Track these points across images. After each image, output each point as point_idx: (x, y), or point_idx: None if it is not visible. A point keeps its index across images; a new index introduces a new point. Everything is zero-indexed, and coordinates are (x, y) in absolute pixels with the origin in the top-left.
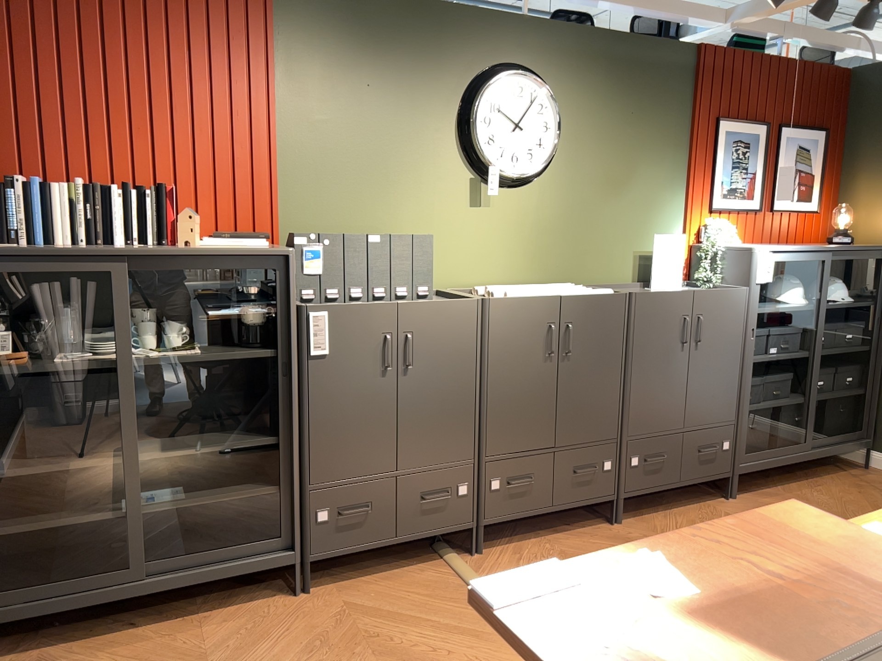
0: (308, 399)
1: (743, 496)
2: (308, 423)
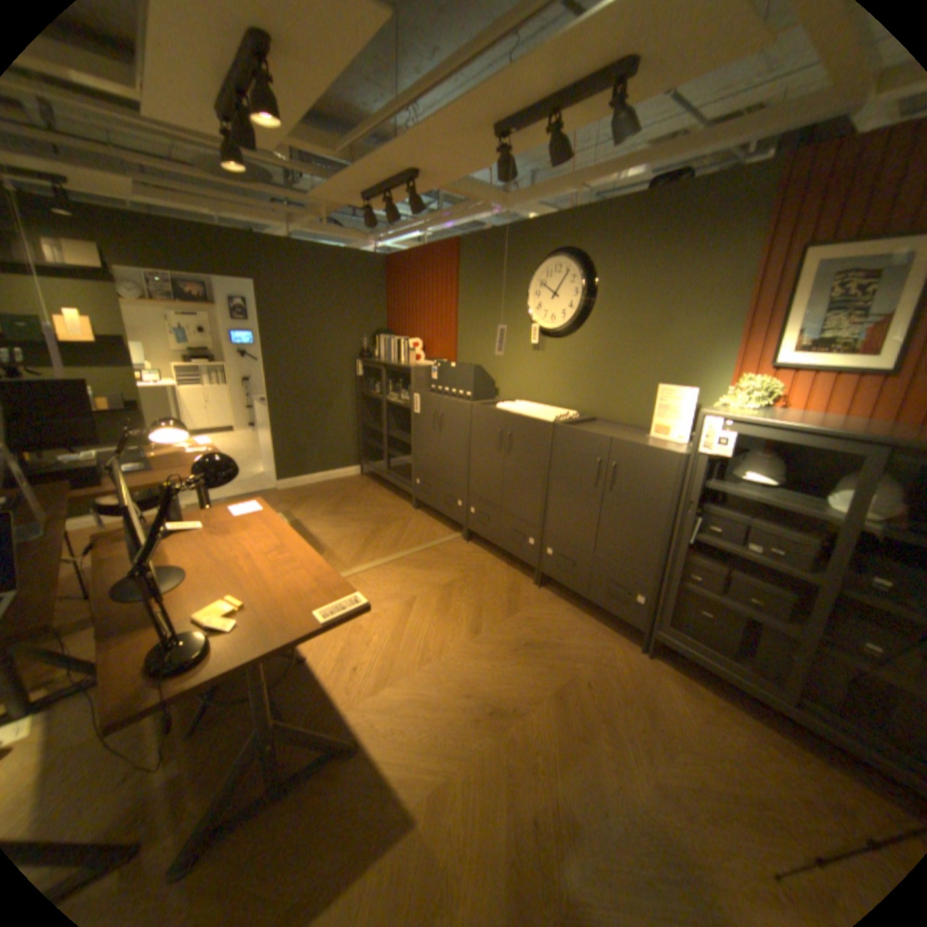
0: (416, 430)
1: (663, 666)
2: (416, 441)
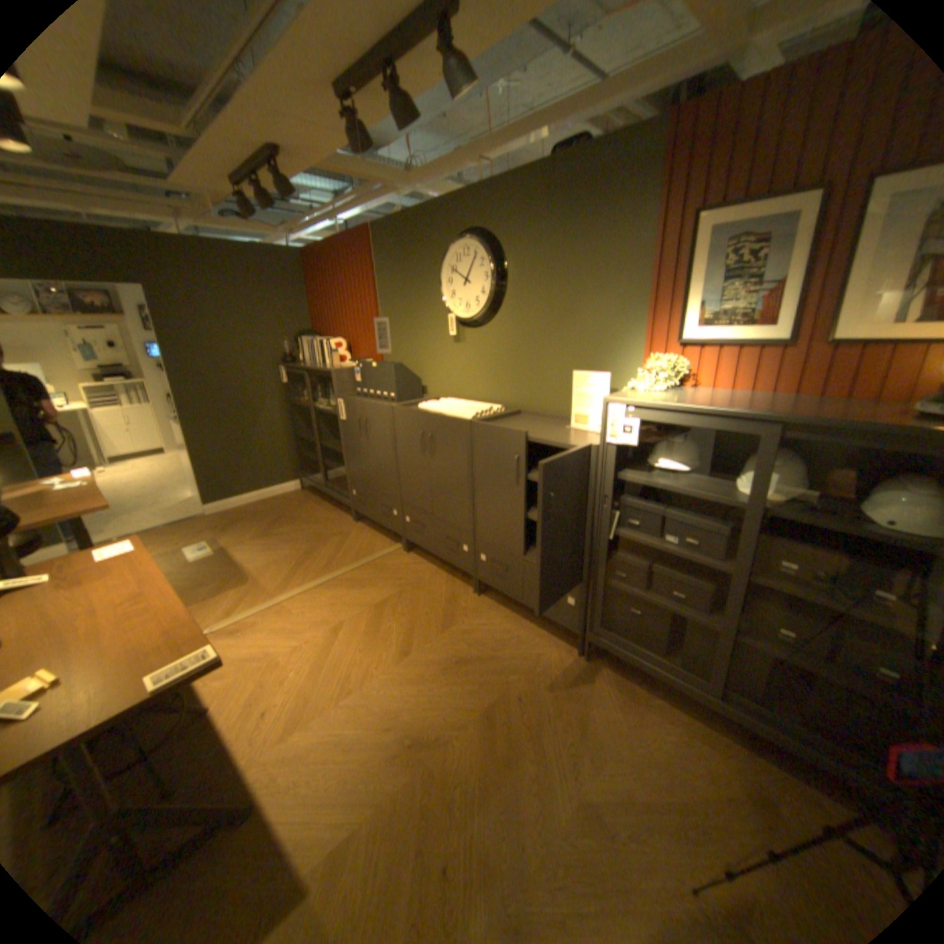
0: (344, 438)
1: (598, 668)
2: (346, 449)
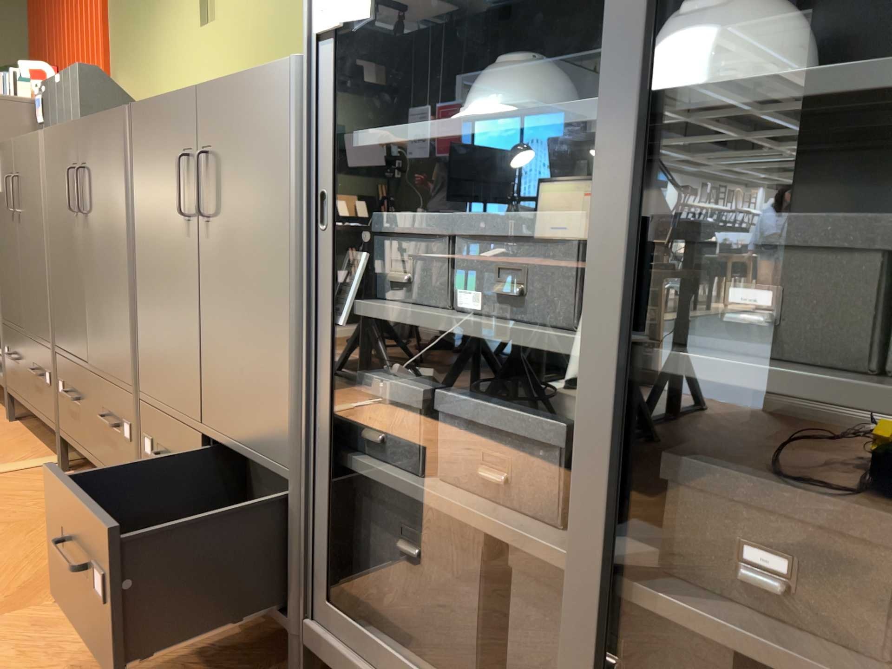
0: None
1: None
2: None
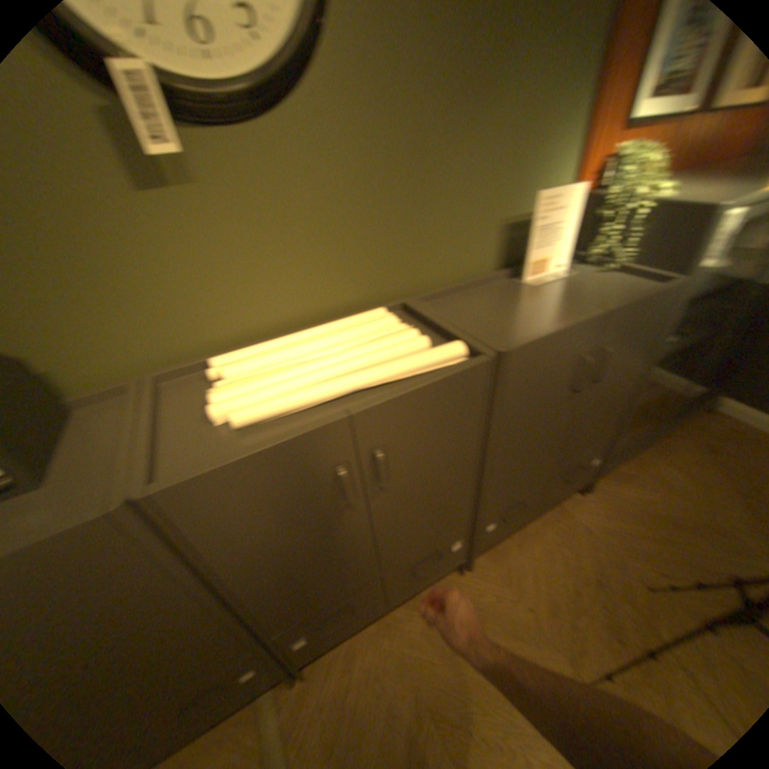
0: None
1: (599, 487)
2: None
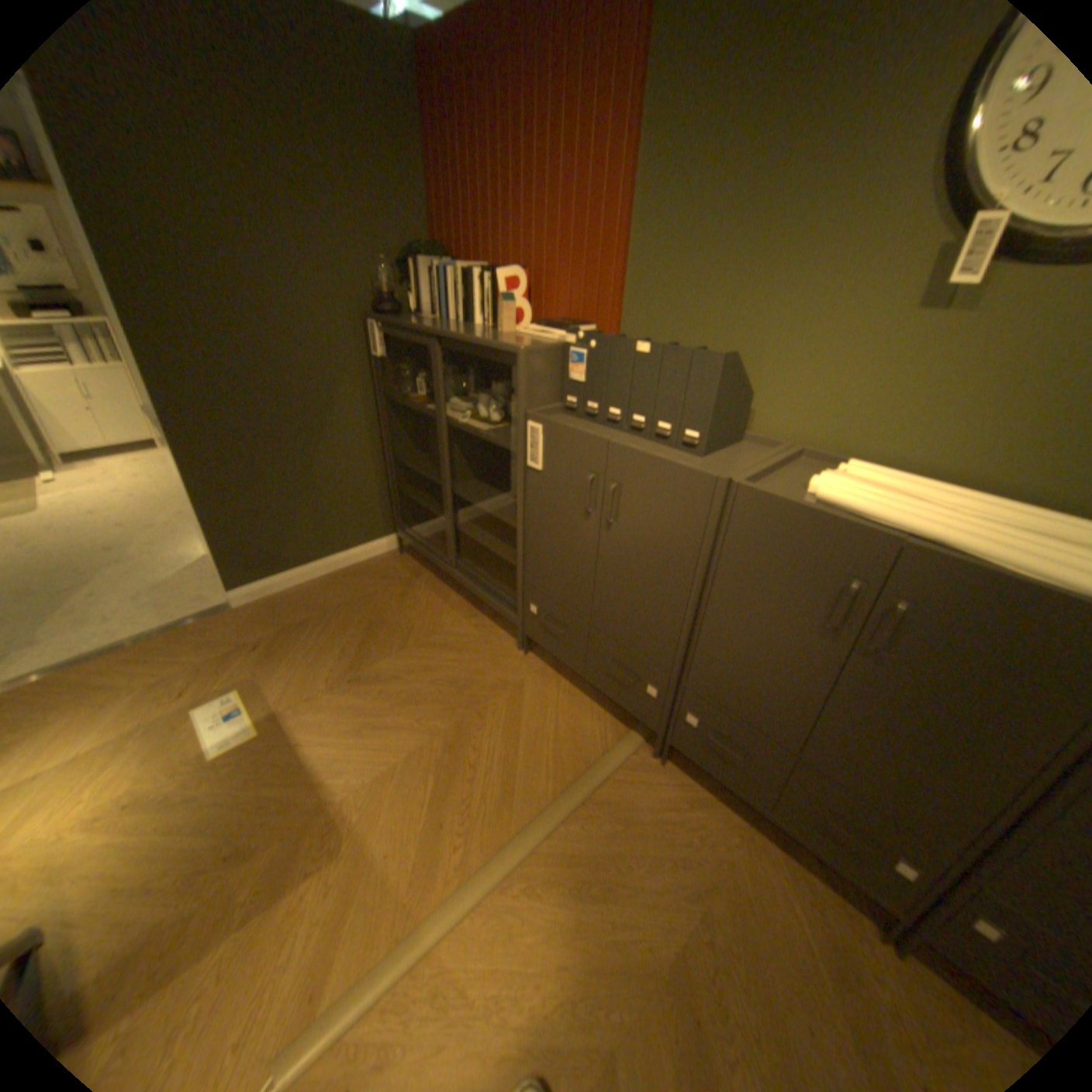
0: (527, 505)
1: None
2: (527, 527)
